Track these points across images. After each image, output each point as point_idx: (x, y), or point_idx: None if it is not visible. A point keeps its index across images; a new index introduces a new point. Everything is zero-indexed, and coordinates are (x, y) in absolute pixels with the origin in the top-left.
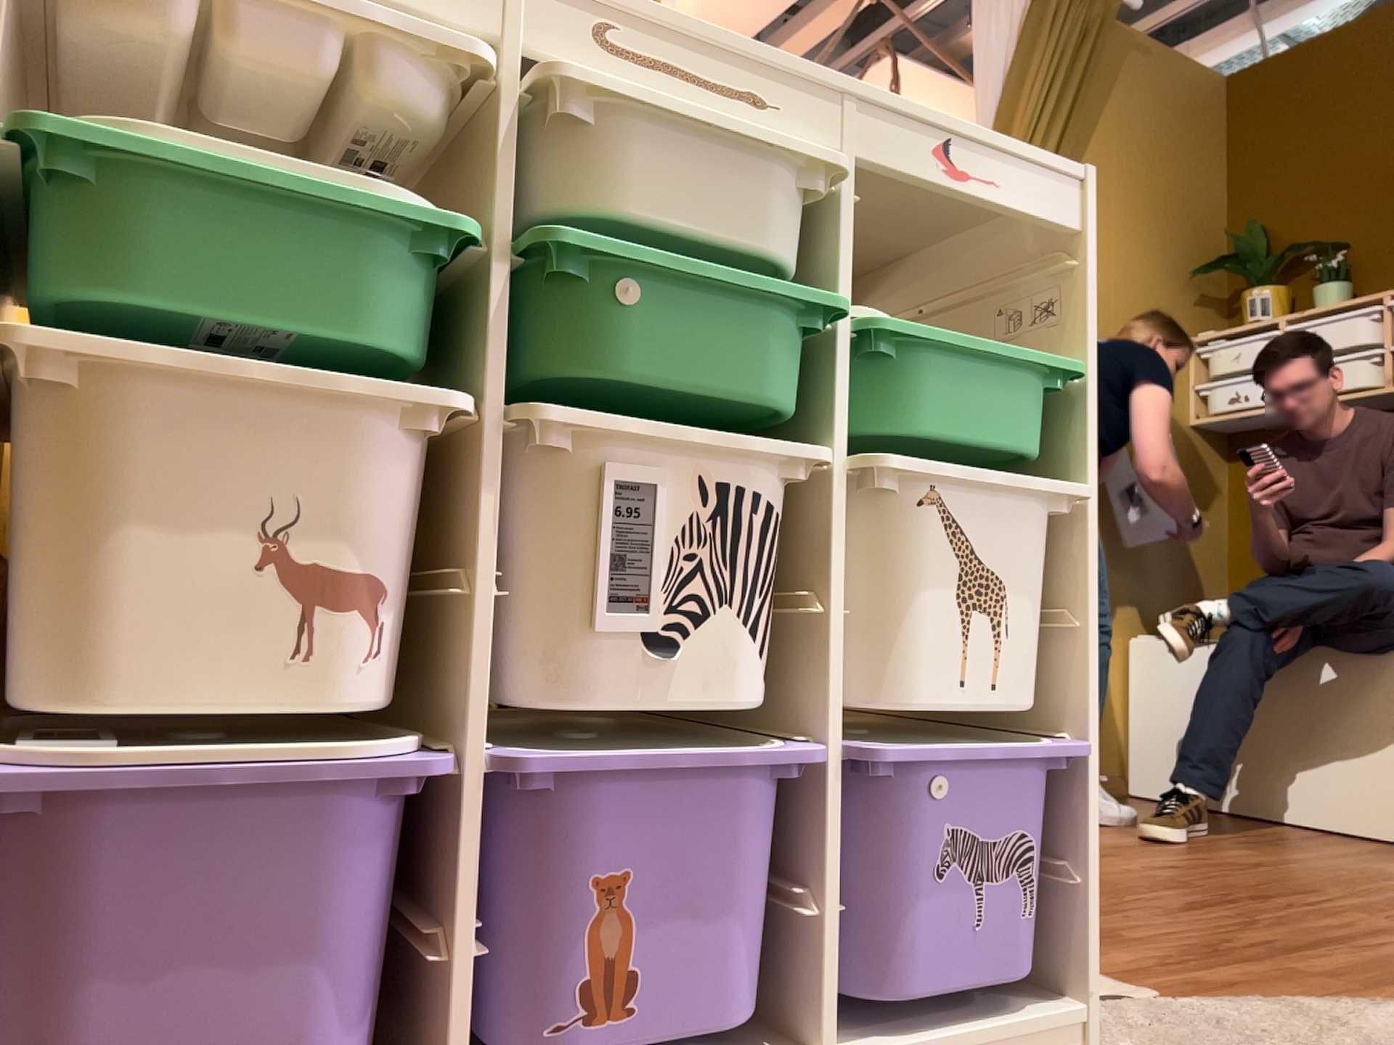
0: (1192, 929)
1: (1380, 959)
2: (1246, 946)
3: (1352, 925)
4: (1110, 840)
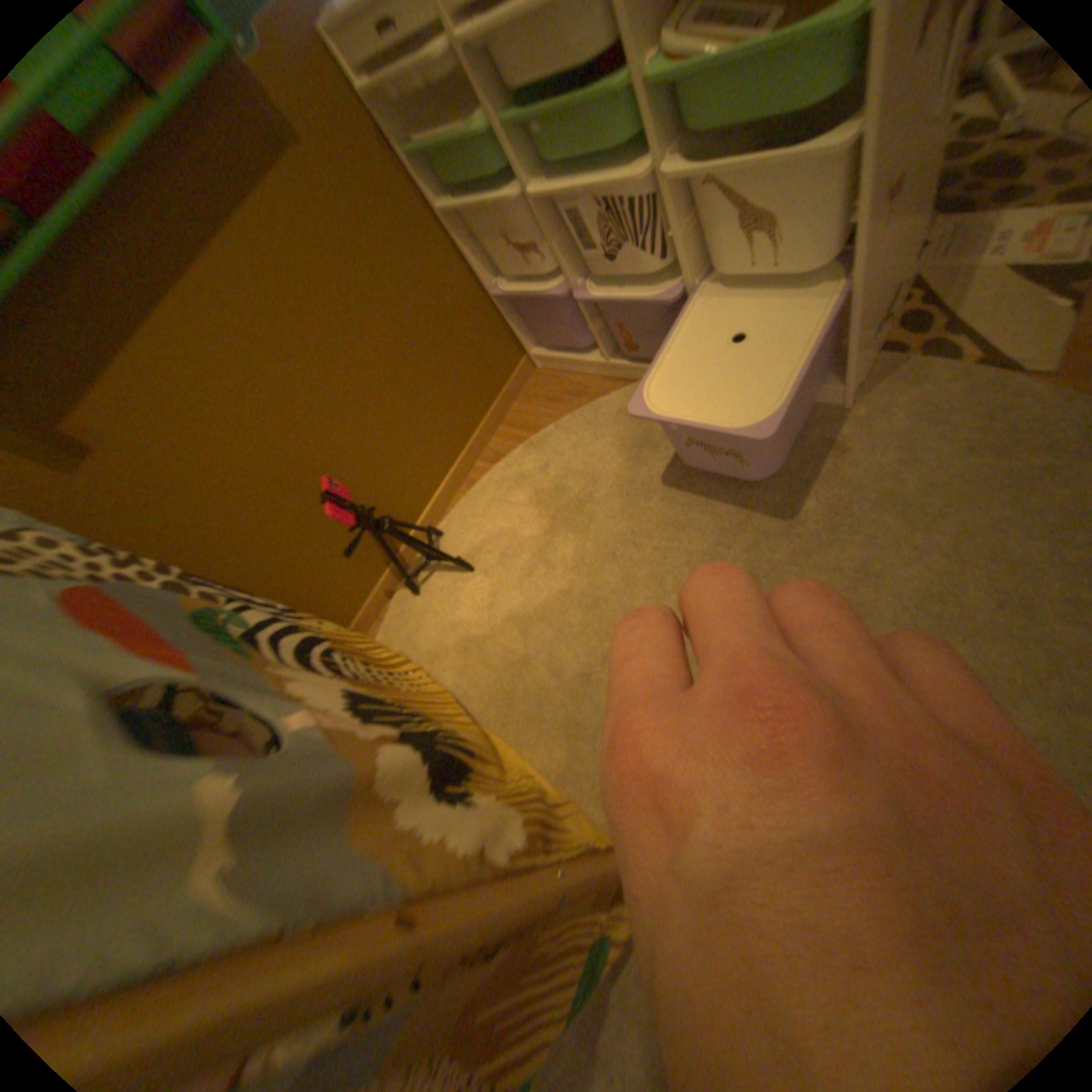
0: None
1: None
2: None
3: None
4: None
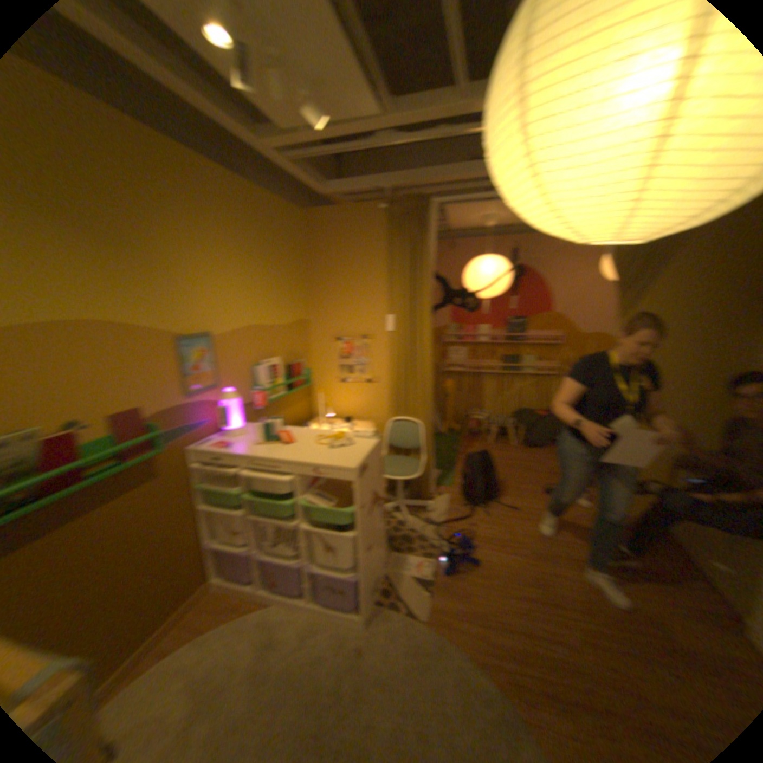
0: (494, 610)
1: (520, 655)
2: (491, 626)
3: (554, 640)
4: (576, 557)
